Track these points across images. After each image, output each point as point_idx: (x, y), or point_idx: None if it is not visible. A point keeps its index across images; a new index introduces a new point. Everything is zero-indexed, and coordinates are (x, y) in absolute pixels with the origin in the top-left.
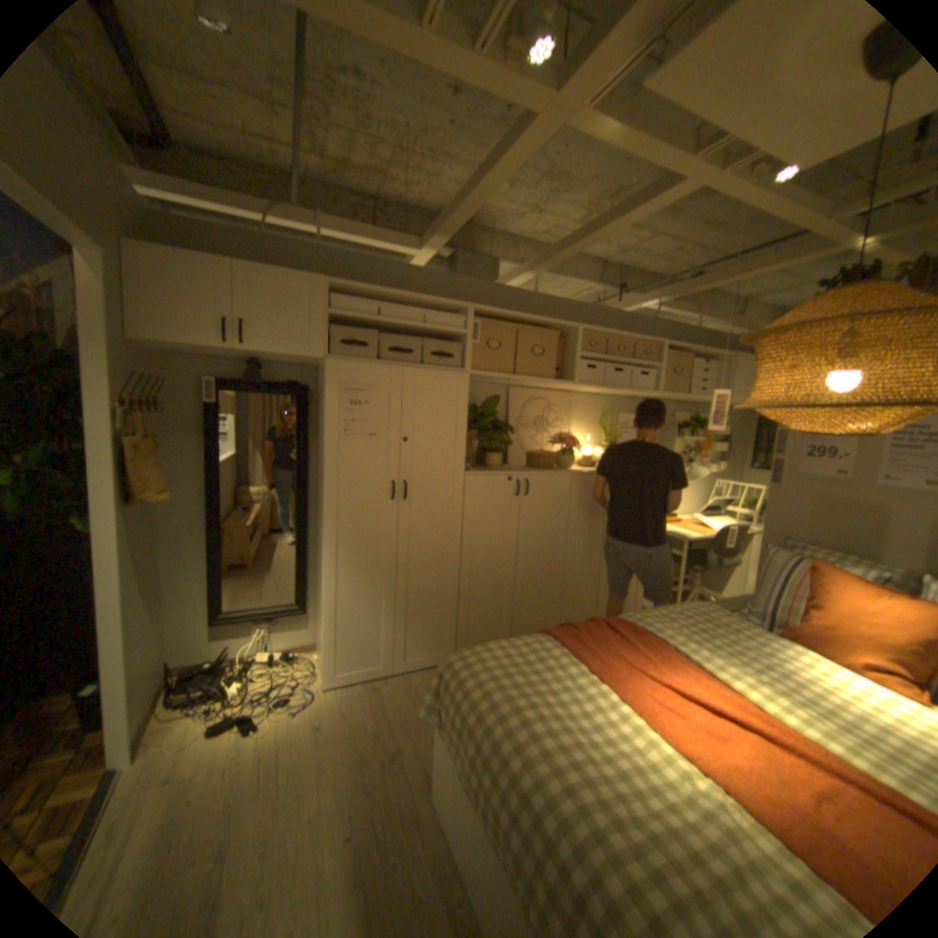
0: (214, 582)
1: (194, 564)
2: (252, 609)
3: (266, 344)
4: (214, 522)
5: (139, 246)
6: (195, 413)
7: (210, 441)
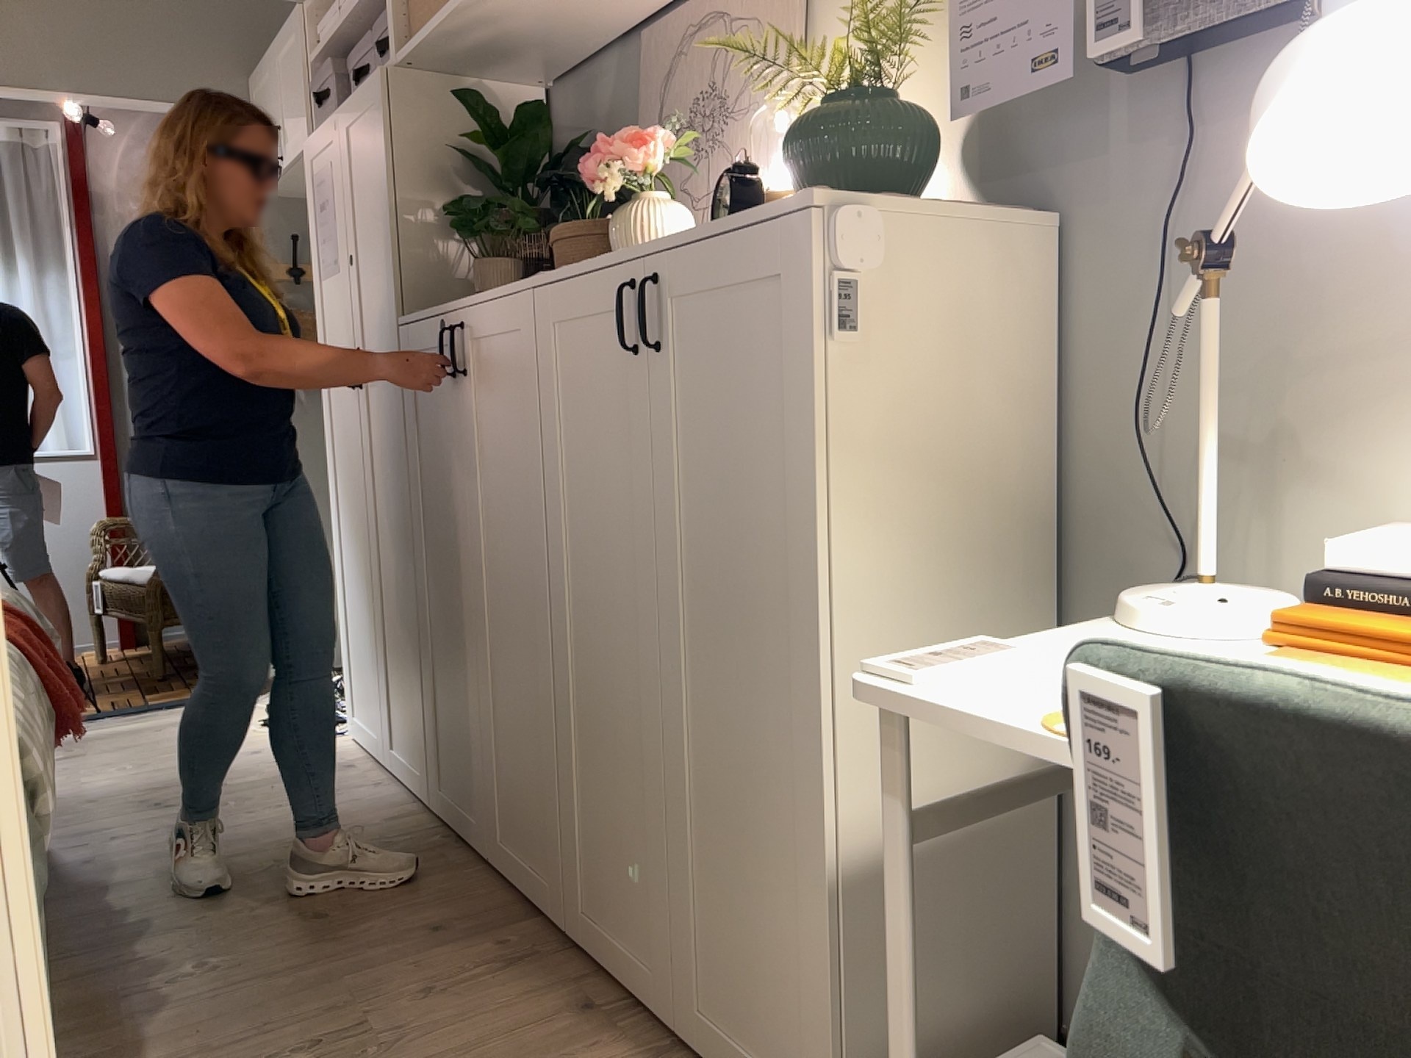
0: None
1: None
2: None
3: (287, 150)
4: None
5: (251, 80)
6: None
7: None
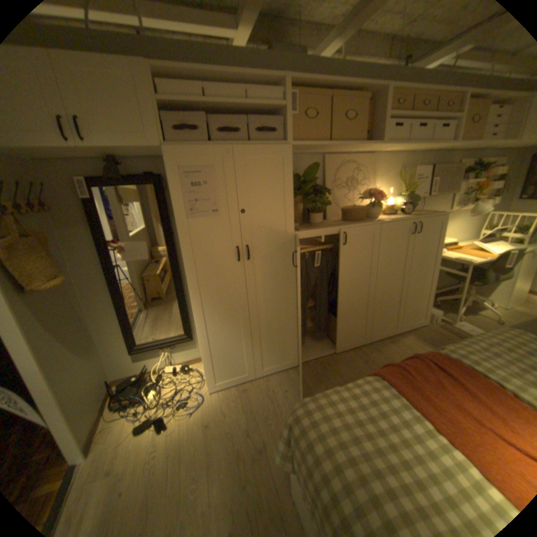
0: (125, 328)
1: (110, 317)
2: (156, 341)
3: (105, 138)
4: (114, 288)
5: None
6: (78, 208)
7: (94, 229)
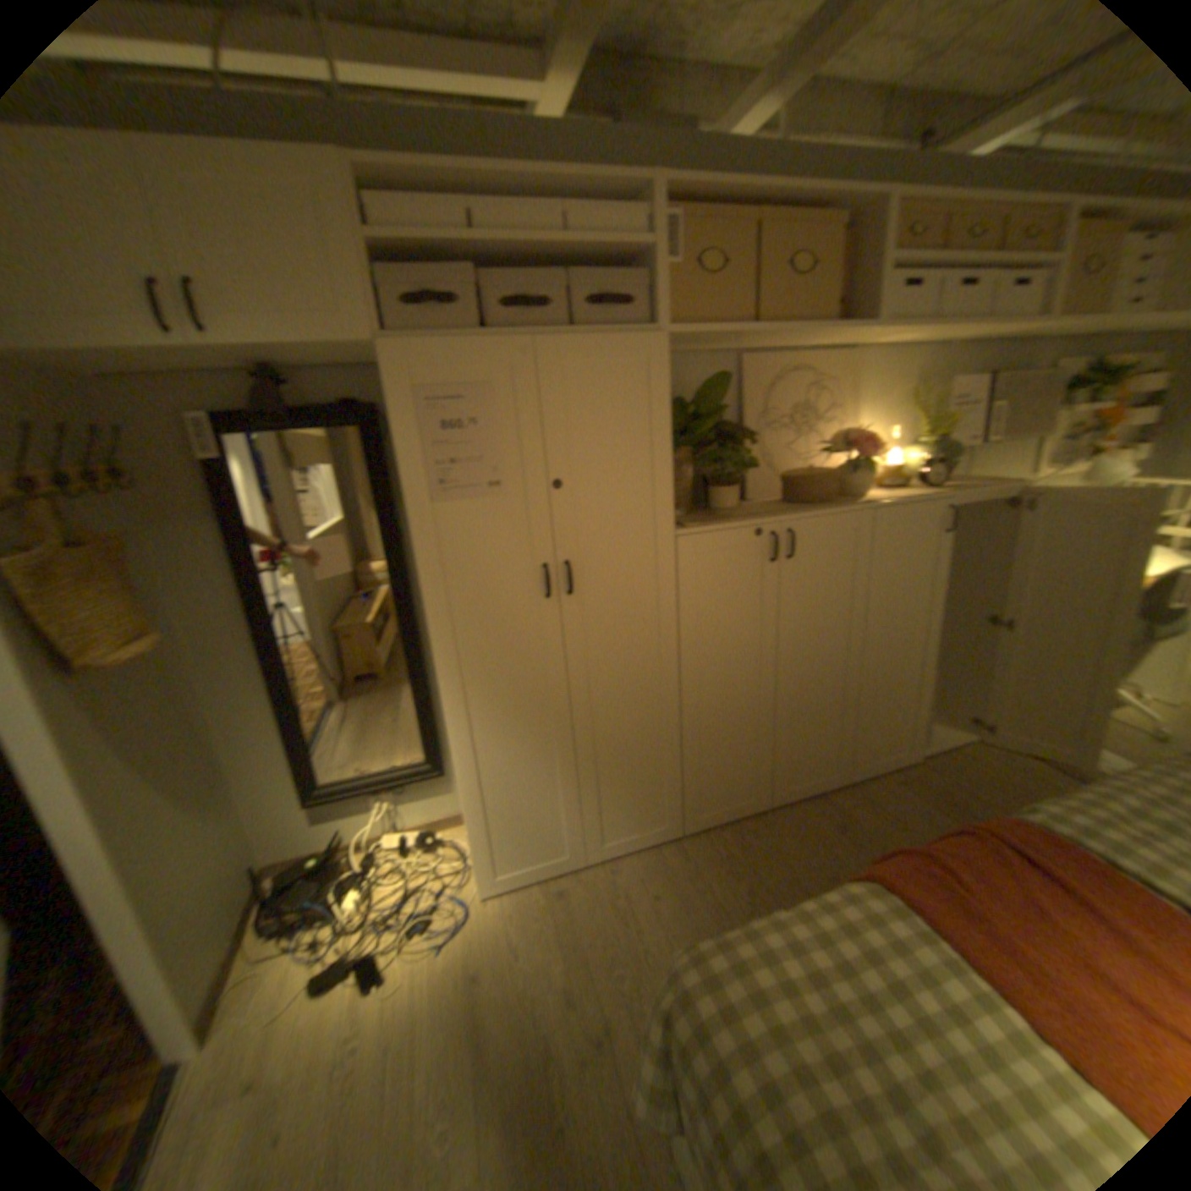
0: (291, 748)
1: (257, 723)
2: (360, 778)
3: (247, 326)
4: (268, 658)
5: None
6: (191, 481)
7: (225, 529)
